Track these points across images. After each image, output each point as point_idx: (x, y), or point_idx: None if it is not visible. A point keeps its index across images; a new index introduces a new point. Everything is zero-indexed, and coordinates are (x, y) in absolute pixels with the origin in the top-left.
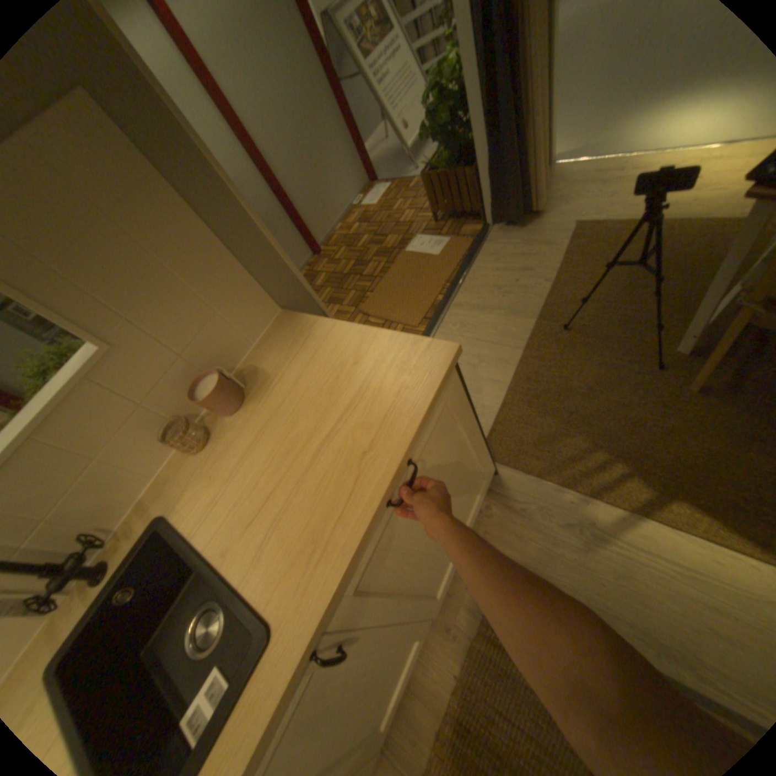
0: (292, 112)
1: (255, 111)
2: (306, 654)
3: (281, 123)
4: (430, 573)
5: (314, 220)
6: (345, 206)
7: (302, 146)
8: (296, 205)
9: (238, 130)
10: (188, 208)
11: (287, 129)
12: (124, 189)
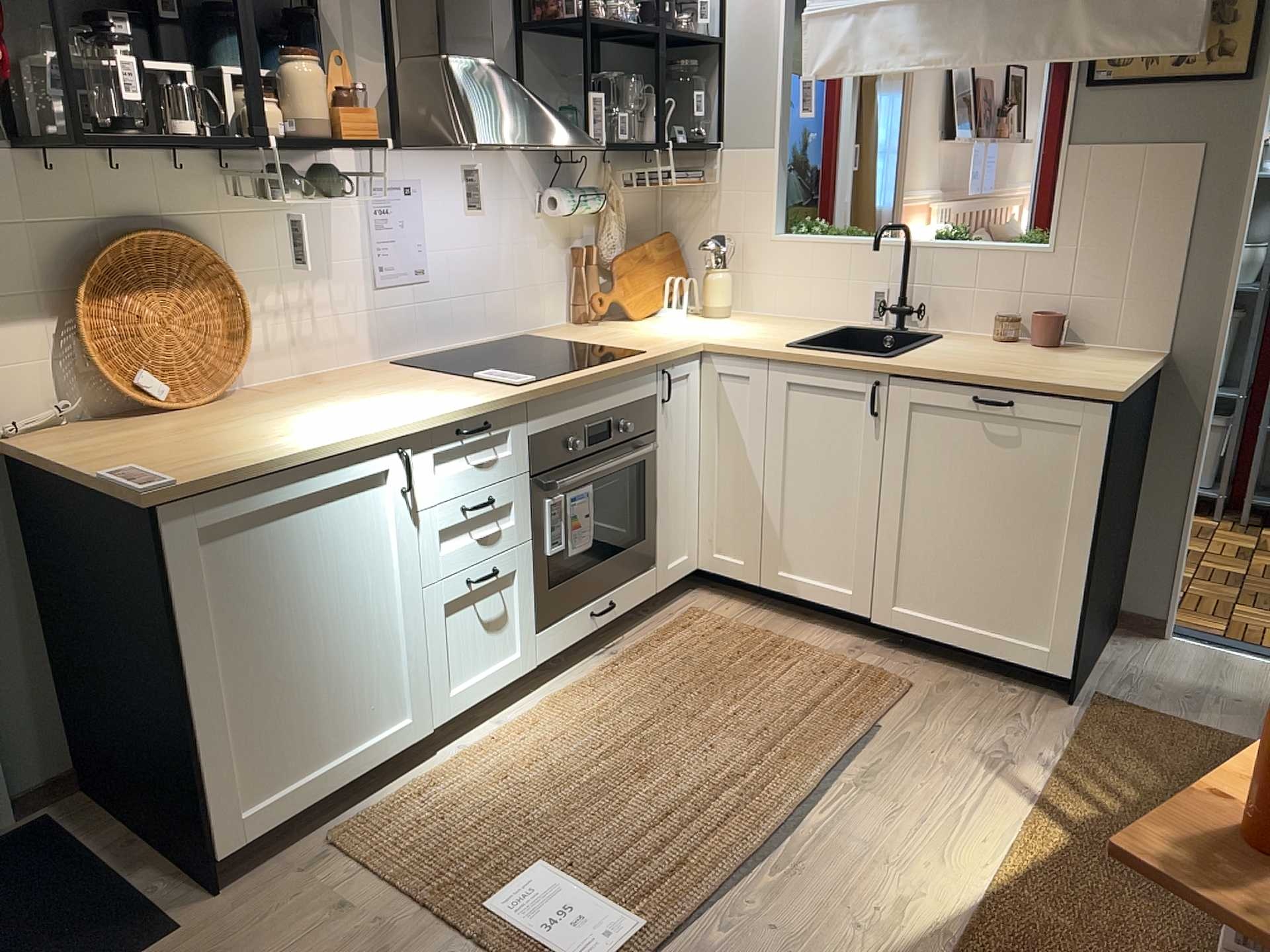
0: None
1: None
2: (882, 373)
3: None
4: (926, 558)
5: None
6: None
7: None
8: None
9: None
10: (1191, 228)
11: None
12: (1166, 192)
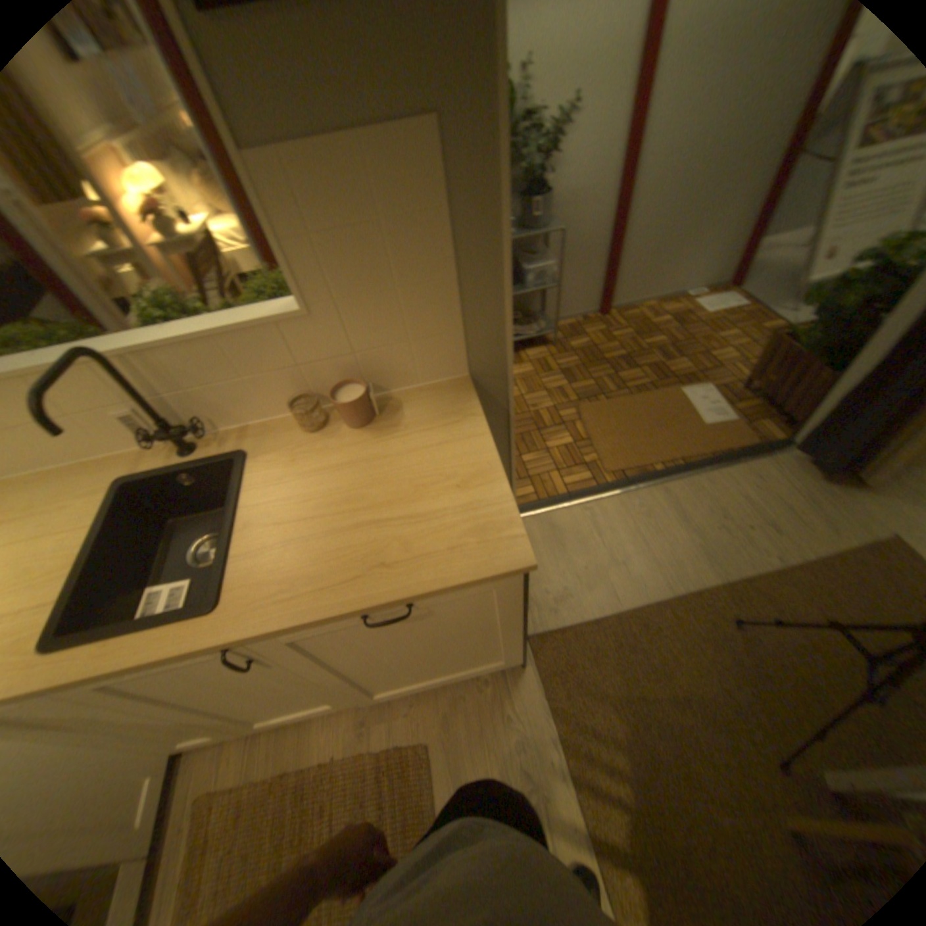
0: (710, 157)
1: (669, 134)
2: (218, 648)
3: (686, 162)
4: (379, 680)
5: (630, 281)
6: (676, 289)
7: (687, 199)
8: (625, 253)
9: (631, 145)
10: (451, 249)
11: (687, 172)
12: (408, 208)
